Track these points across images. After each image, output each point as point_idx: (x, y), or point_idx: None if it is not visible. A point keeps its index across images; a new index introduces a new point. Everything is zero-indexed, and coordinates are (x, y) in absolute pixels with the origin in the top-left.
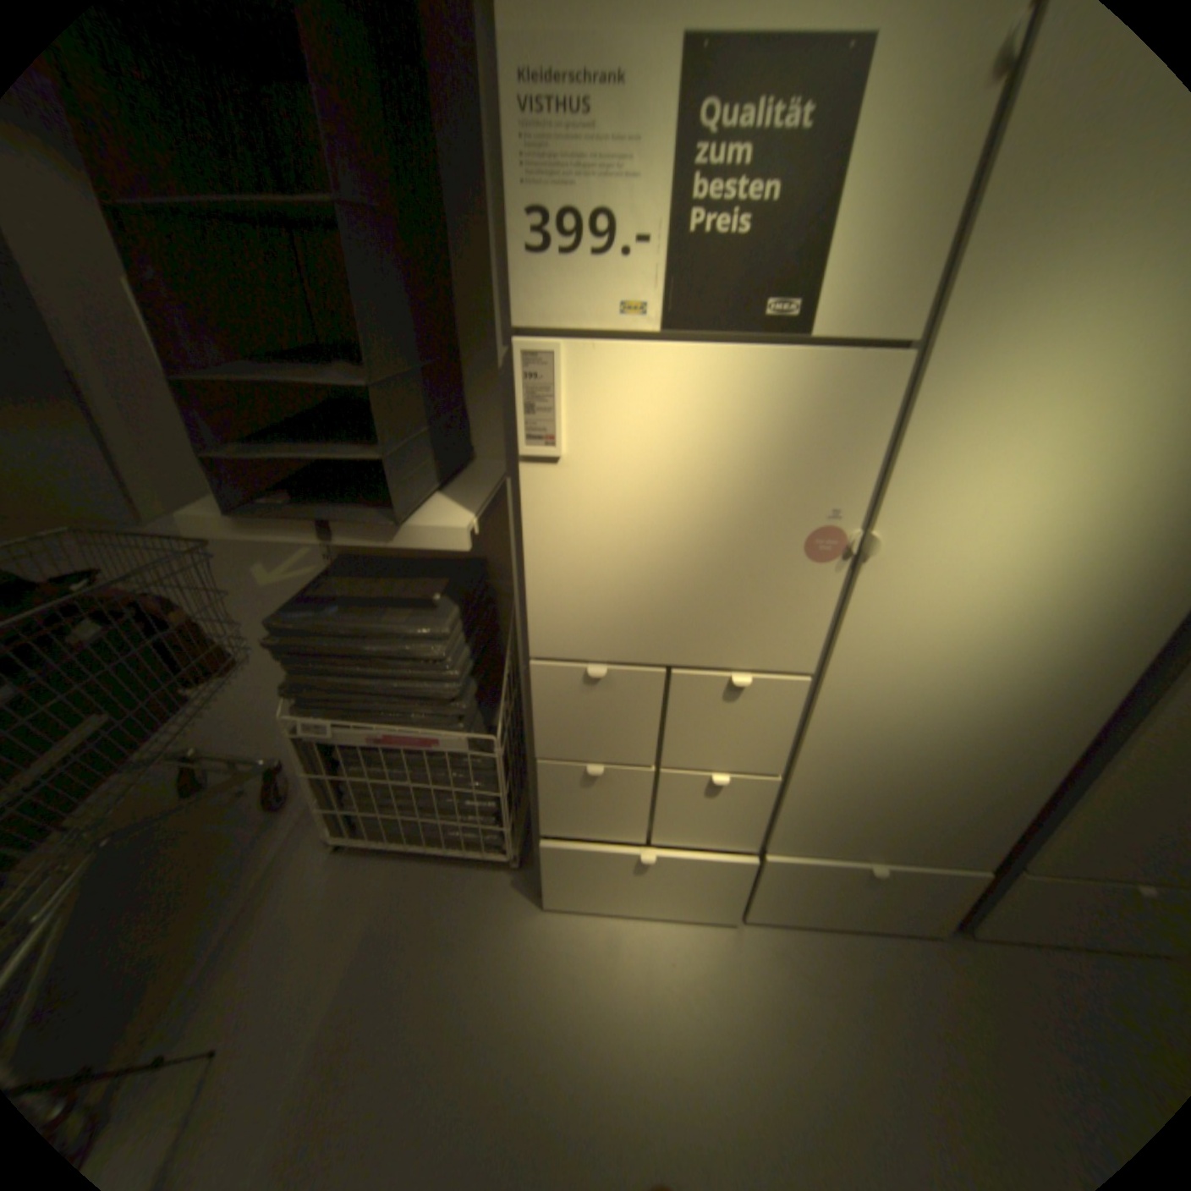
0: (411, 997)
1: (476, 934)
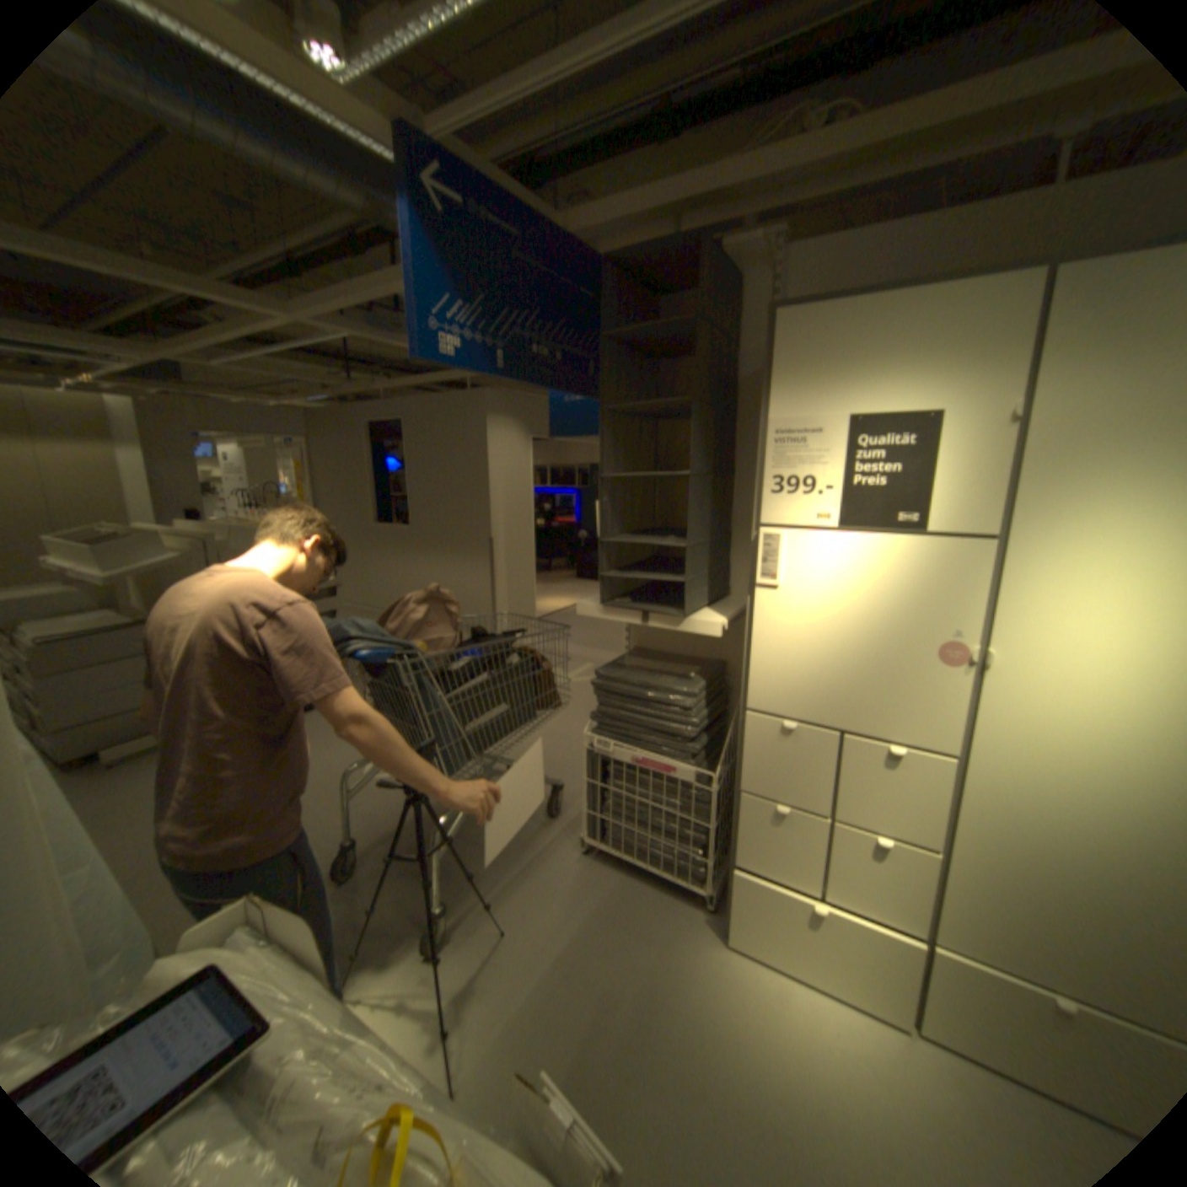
0: (623, 962)
1: (674, 944)
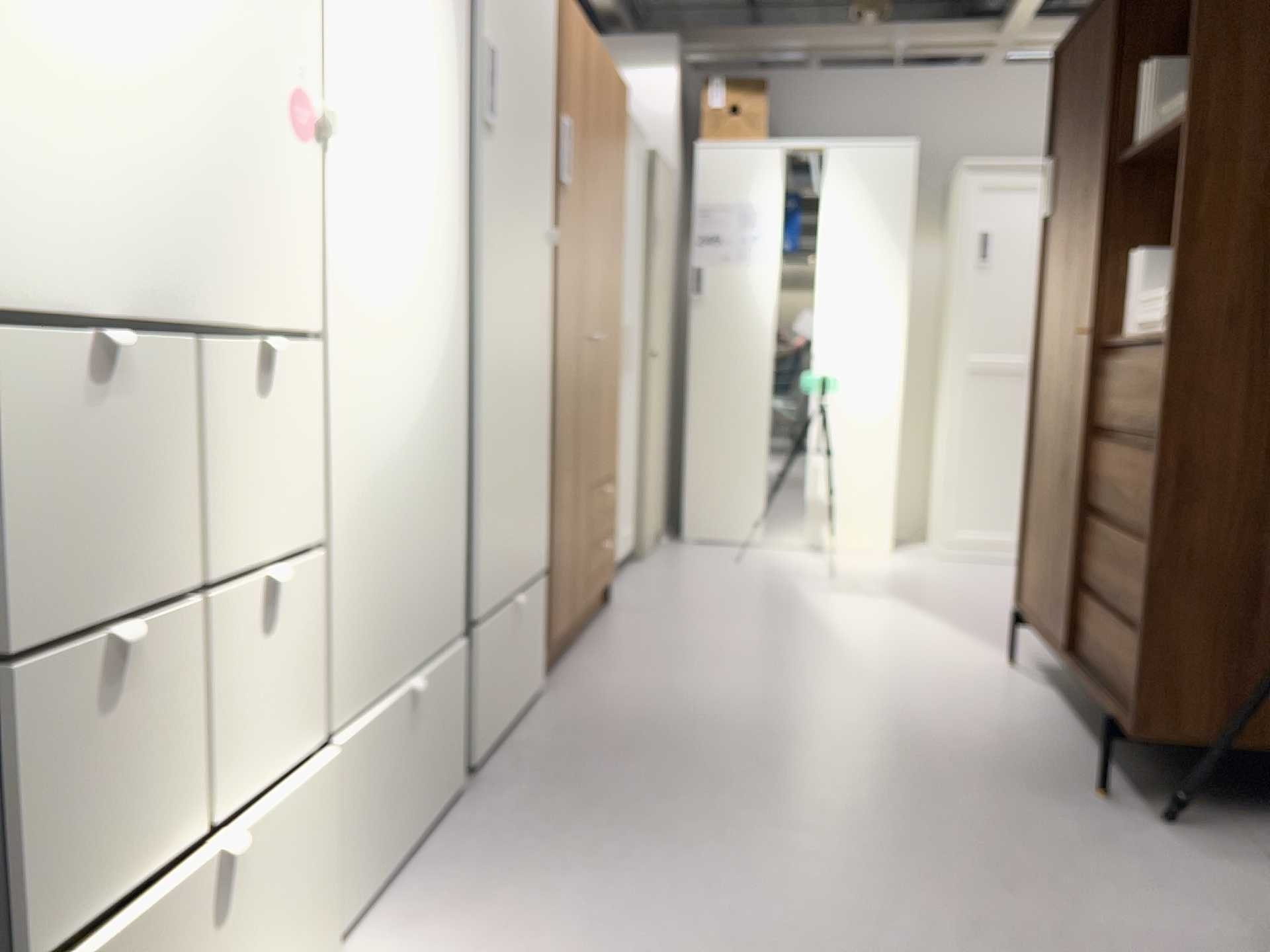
0: None
1: None
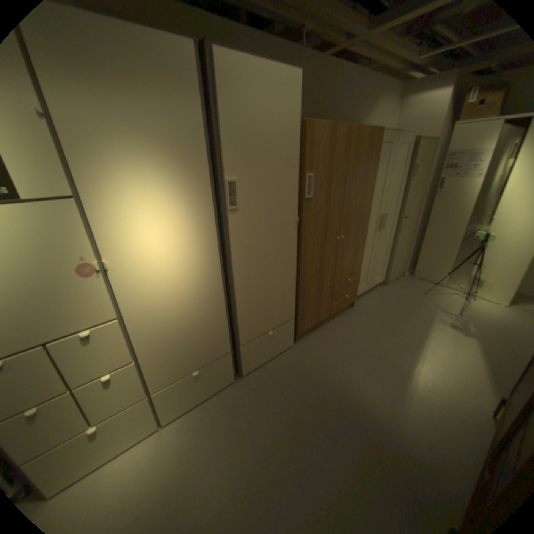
0: None
1: None
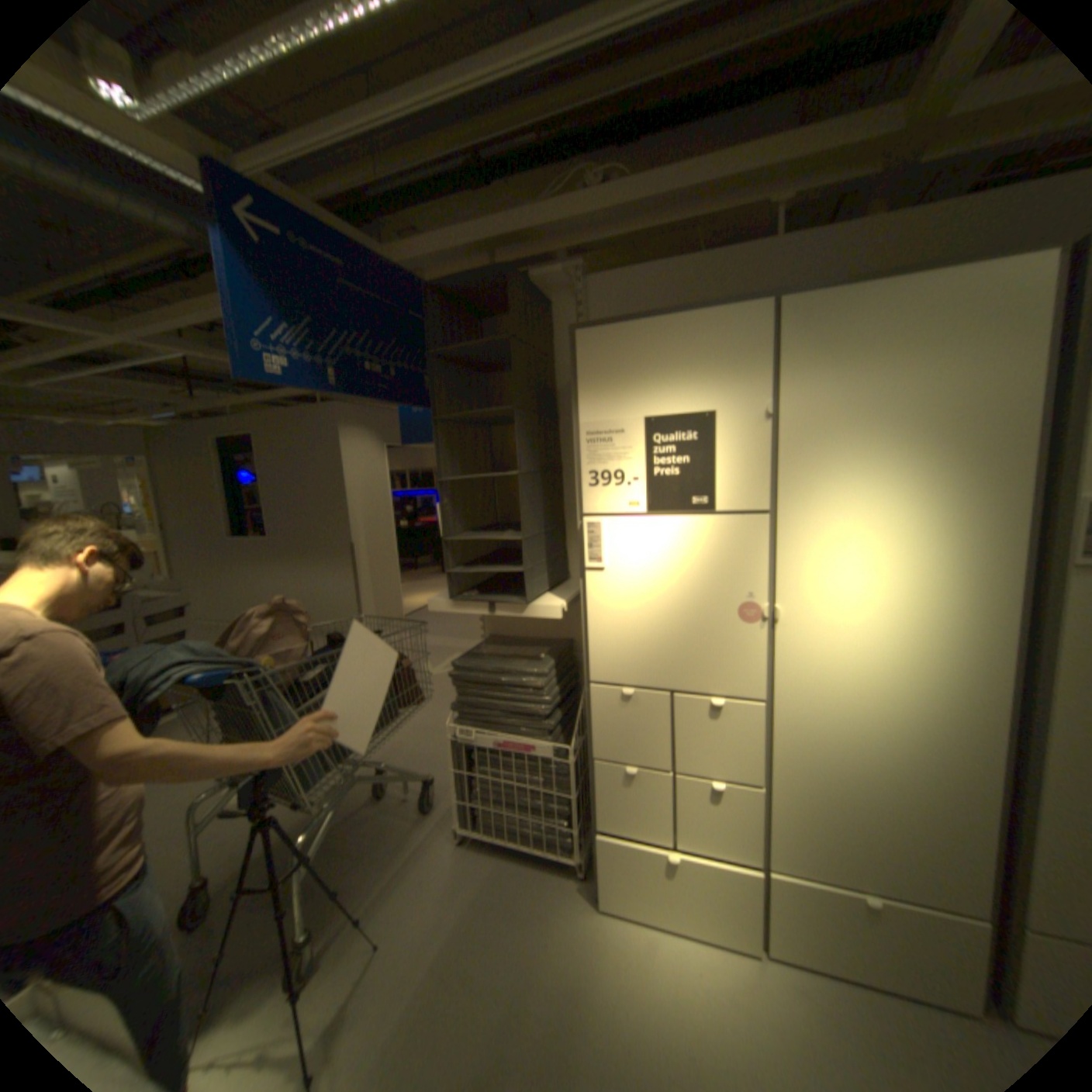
0: (500, 949)
1: (548, 919)
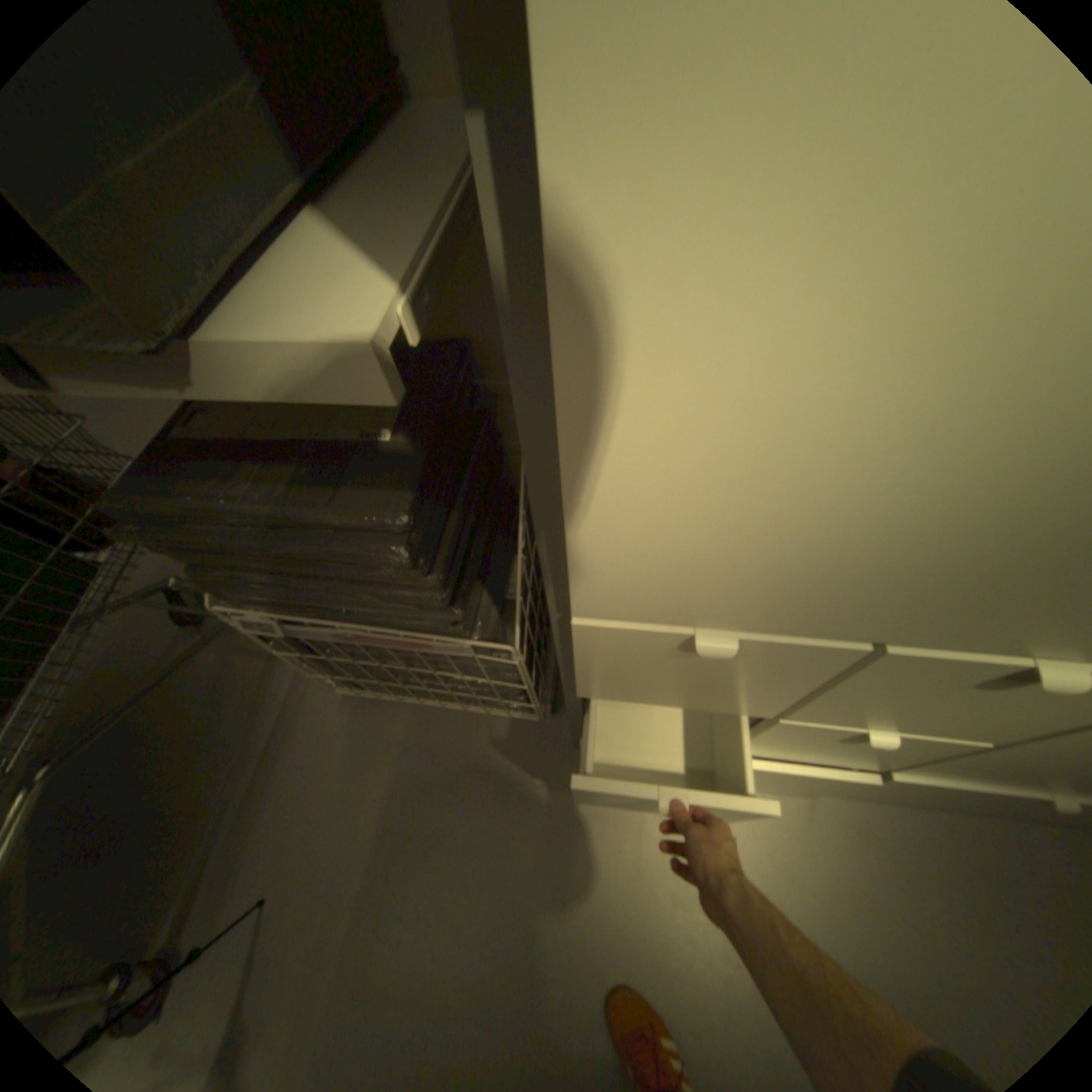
0: (447, 855)
1: (509, 789)
